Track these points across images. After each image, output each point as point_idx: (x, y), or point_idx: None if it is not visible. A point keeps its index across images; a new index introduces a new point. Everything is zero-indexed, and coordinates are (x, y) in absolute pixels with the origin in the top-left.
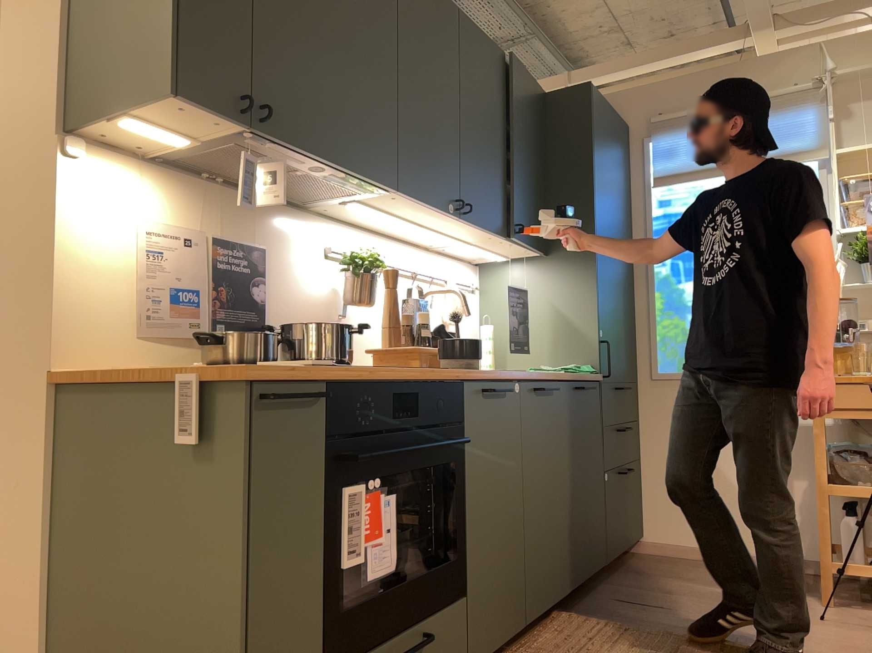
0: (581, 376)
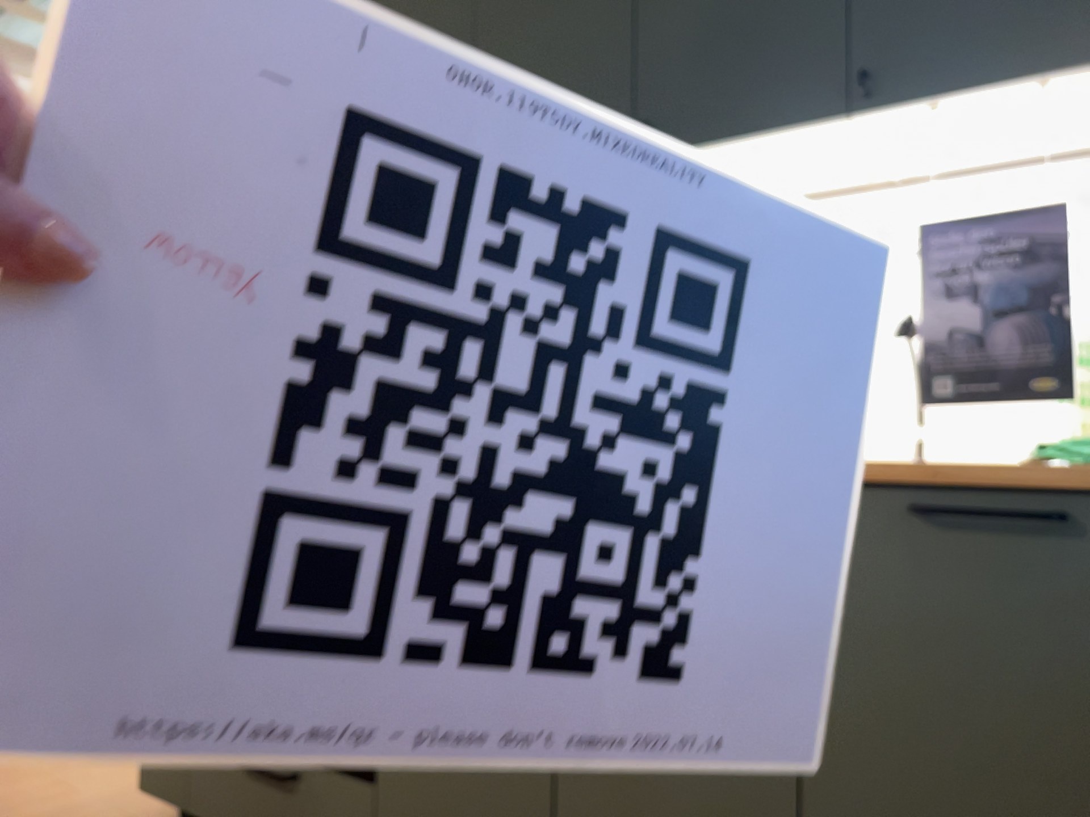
0: (1012, 475)
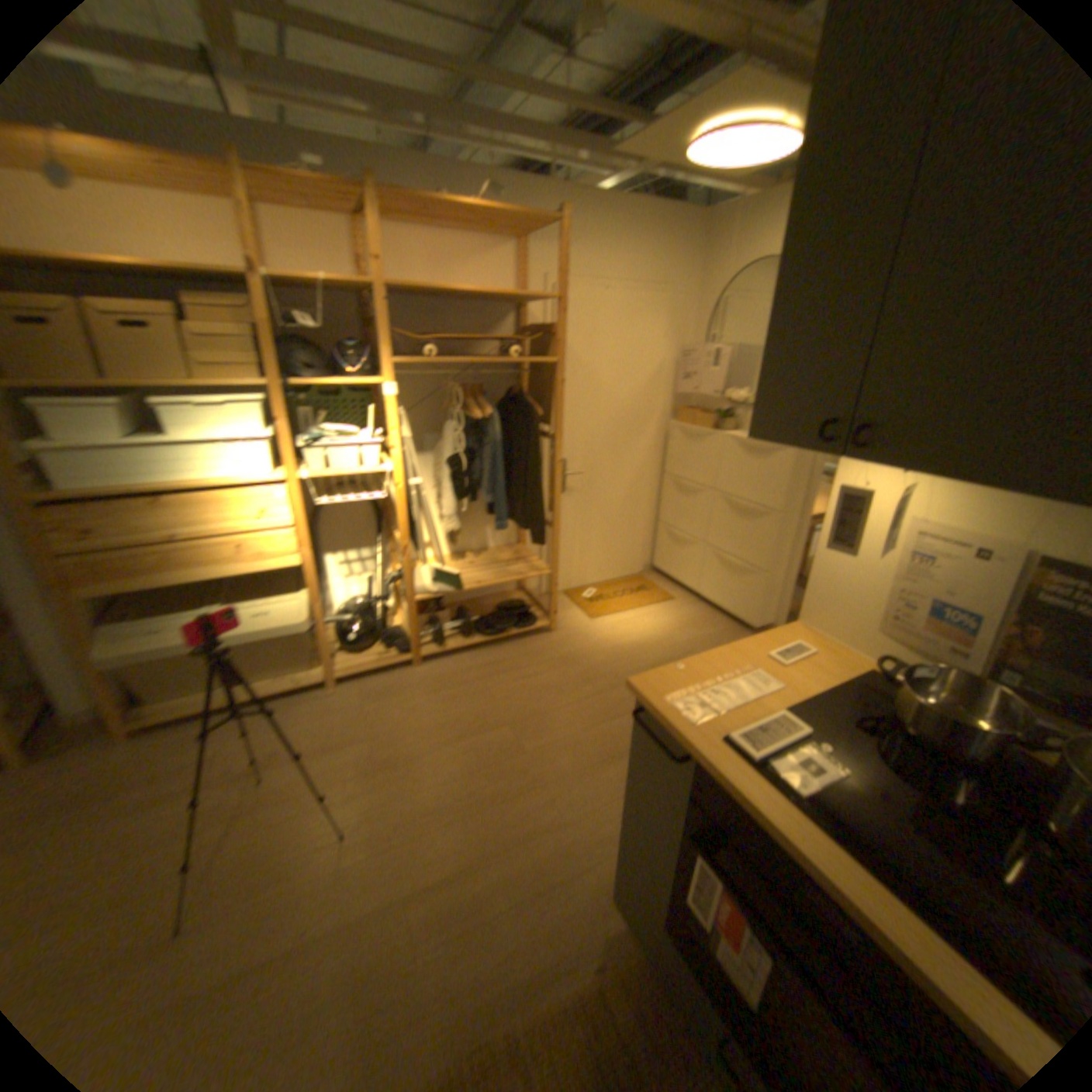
0: None
